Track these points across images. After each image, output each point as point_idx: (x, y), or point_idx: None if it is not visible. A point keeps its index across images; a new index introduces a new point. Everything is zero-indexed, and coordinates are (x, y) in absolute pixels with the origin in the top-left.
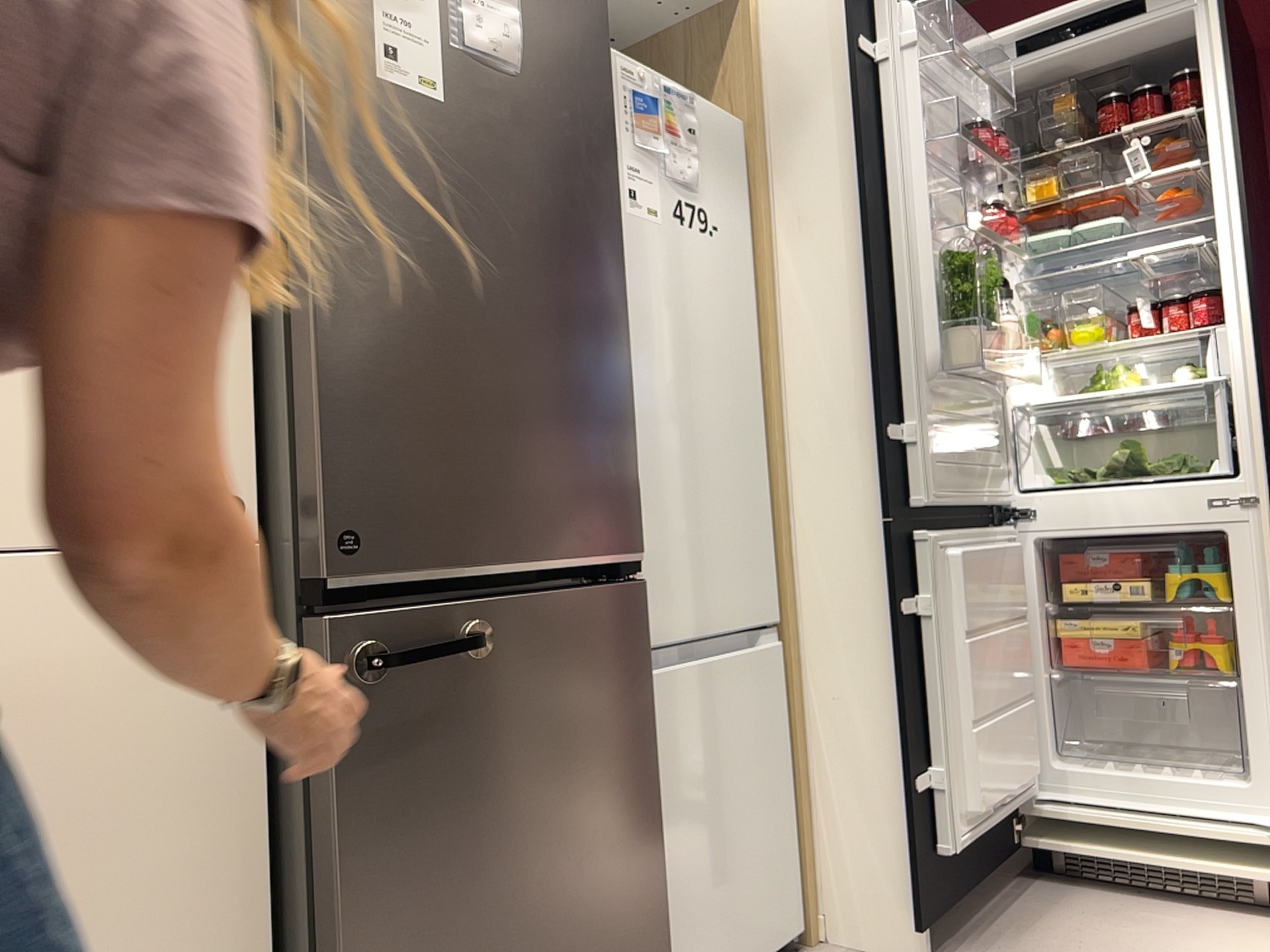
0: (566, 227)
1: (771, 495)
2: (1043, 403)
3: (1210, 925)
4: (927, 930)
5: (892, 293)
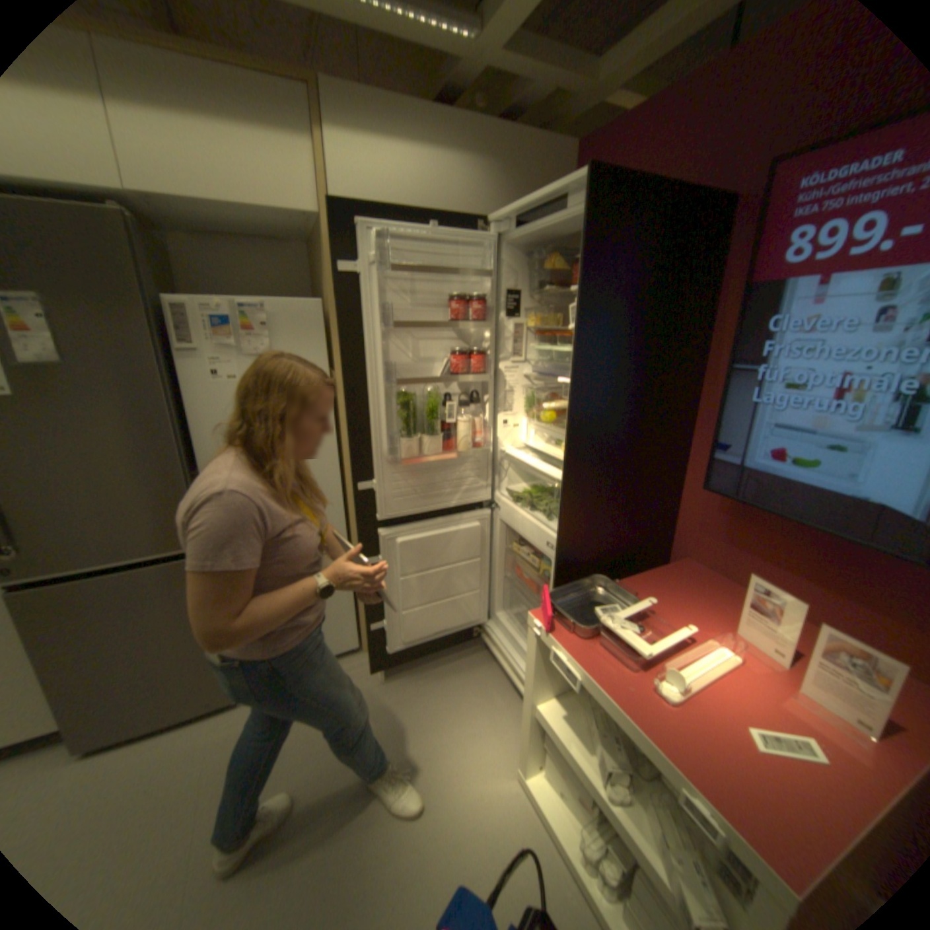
0: (118, 426)
1: (345, 488)
2: (509, 454)
3: (505, 715)
4: (378, 674)
5: (366, 415)
